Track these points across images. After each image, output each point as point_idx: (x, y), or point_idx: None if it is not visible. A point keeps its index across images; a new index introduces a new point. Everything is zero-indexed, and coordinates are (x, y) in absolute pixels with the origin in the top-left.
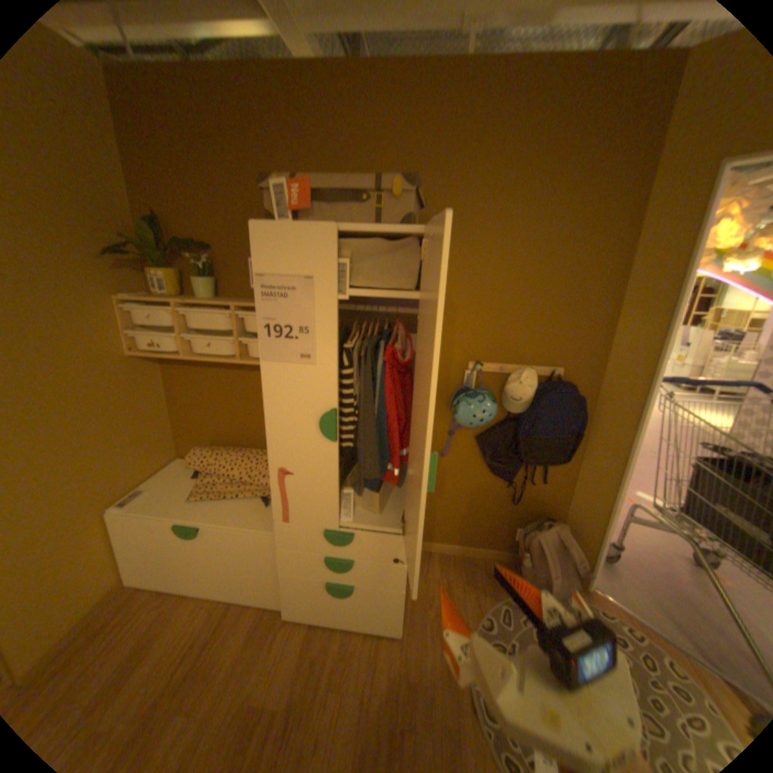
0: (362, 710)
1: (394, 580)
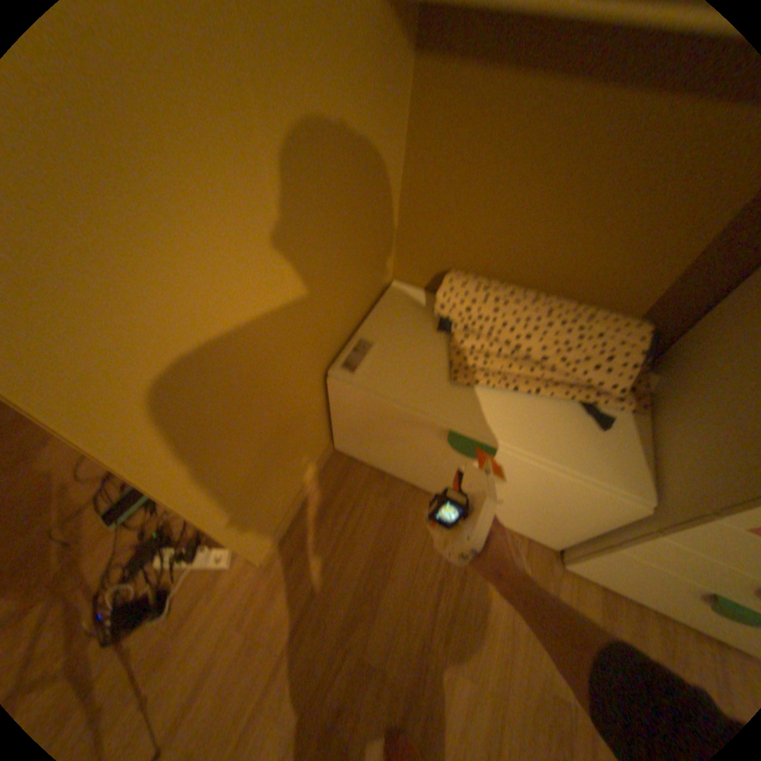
0: None
1: None
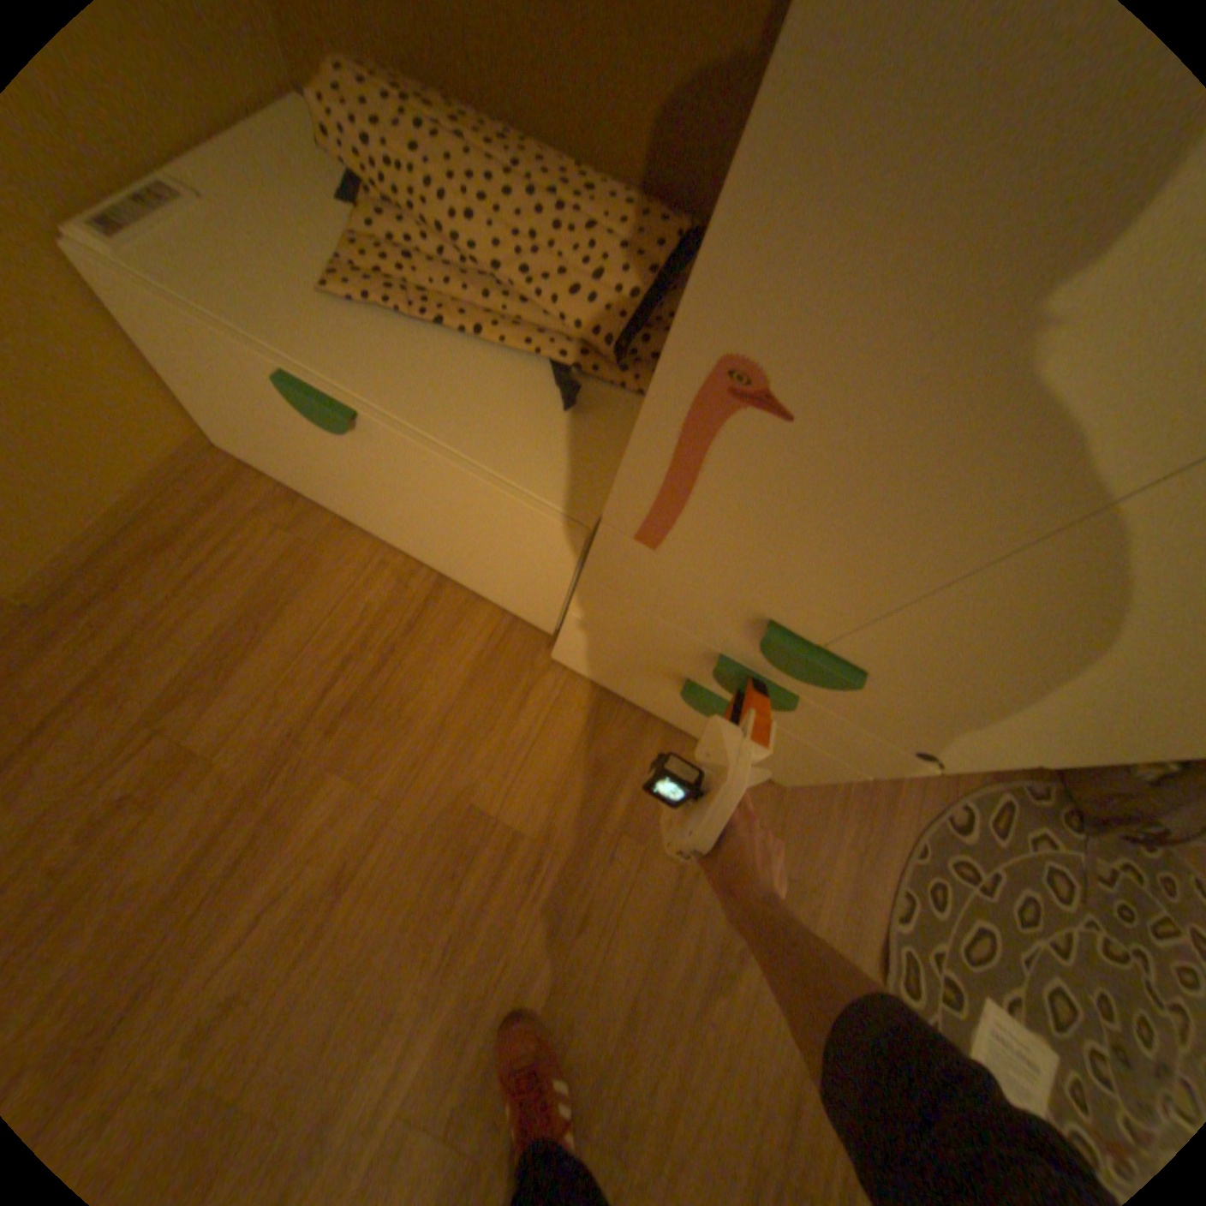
0: (680, 887)
1: (875, 763)
